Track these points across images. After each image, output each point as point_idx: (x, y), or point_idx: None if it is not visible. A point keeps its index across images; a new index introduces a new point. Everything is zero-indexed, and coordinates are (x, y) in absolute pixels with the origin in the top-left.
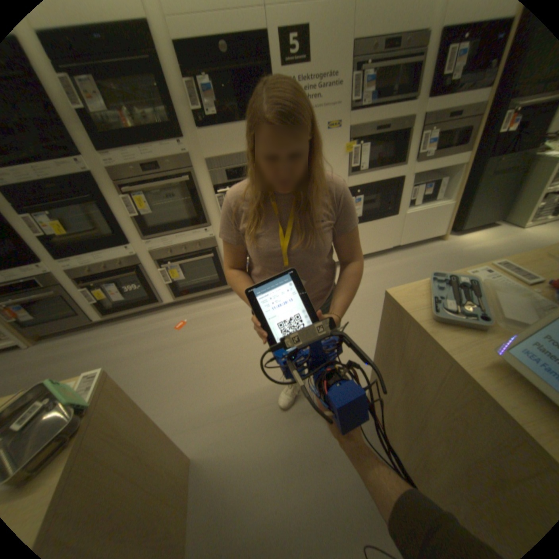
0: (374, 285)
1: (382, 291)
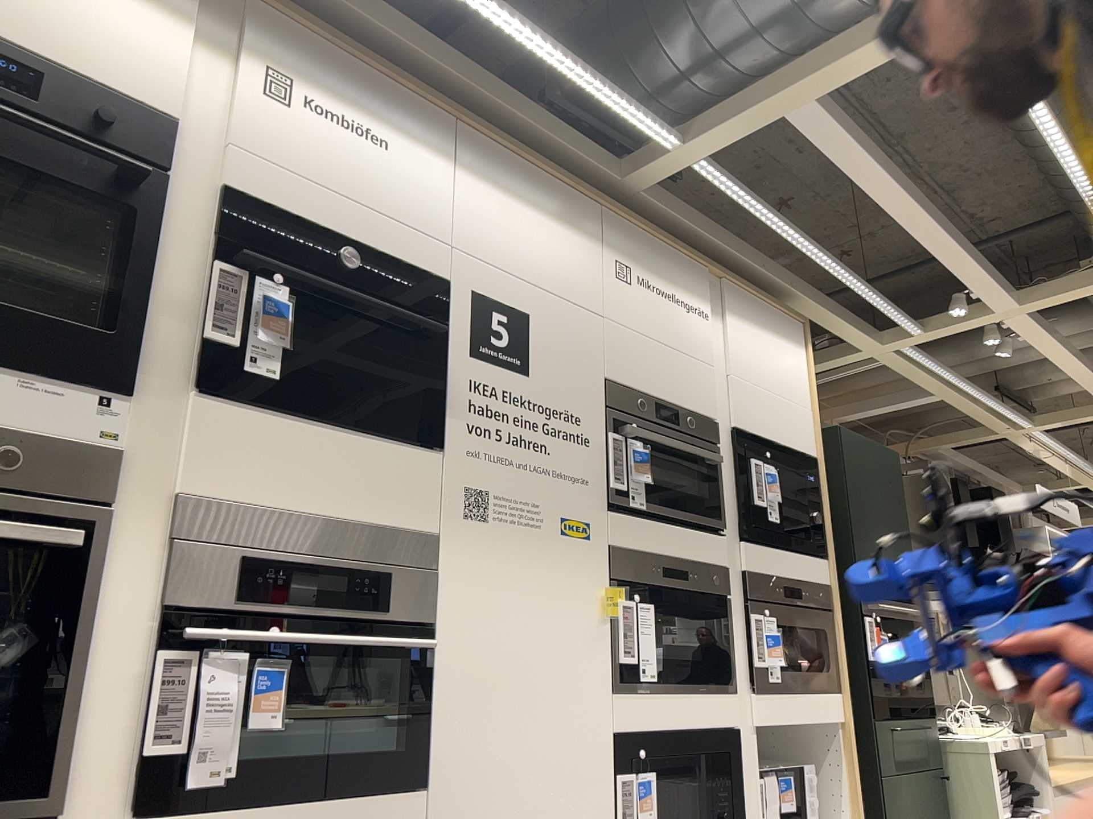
0: None
1: None
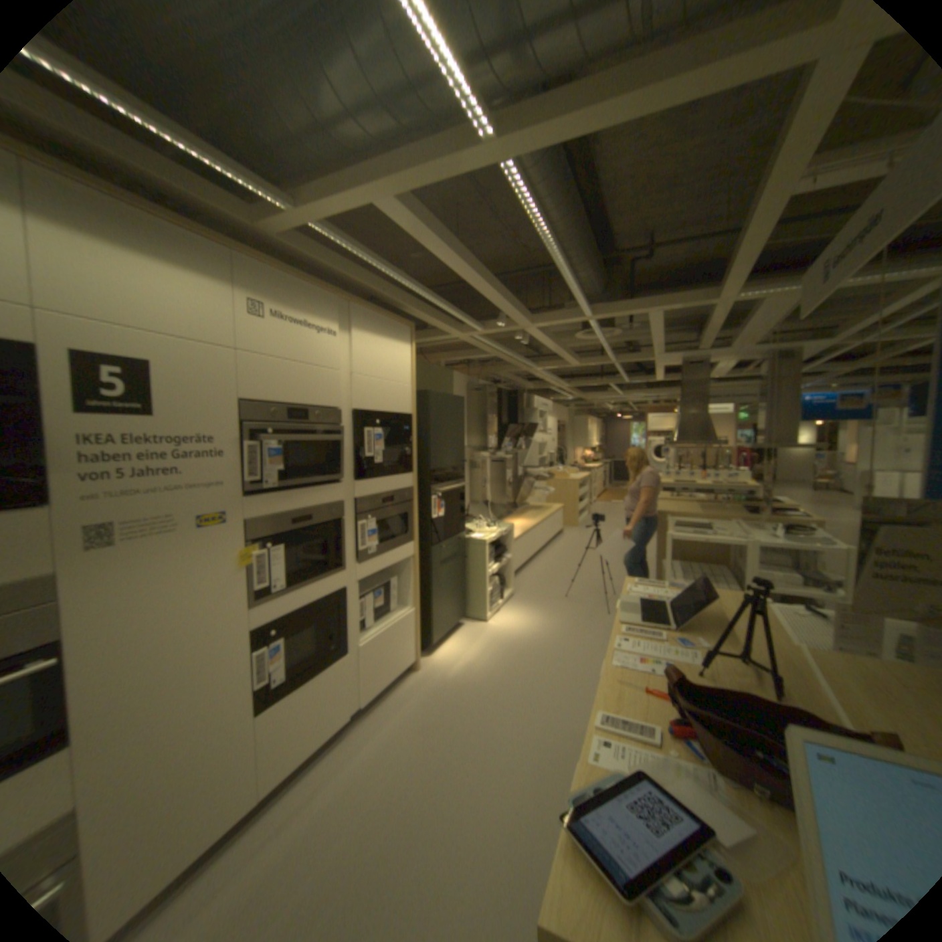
0: (349, 836)
1: (372, 844)
